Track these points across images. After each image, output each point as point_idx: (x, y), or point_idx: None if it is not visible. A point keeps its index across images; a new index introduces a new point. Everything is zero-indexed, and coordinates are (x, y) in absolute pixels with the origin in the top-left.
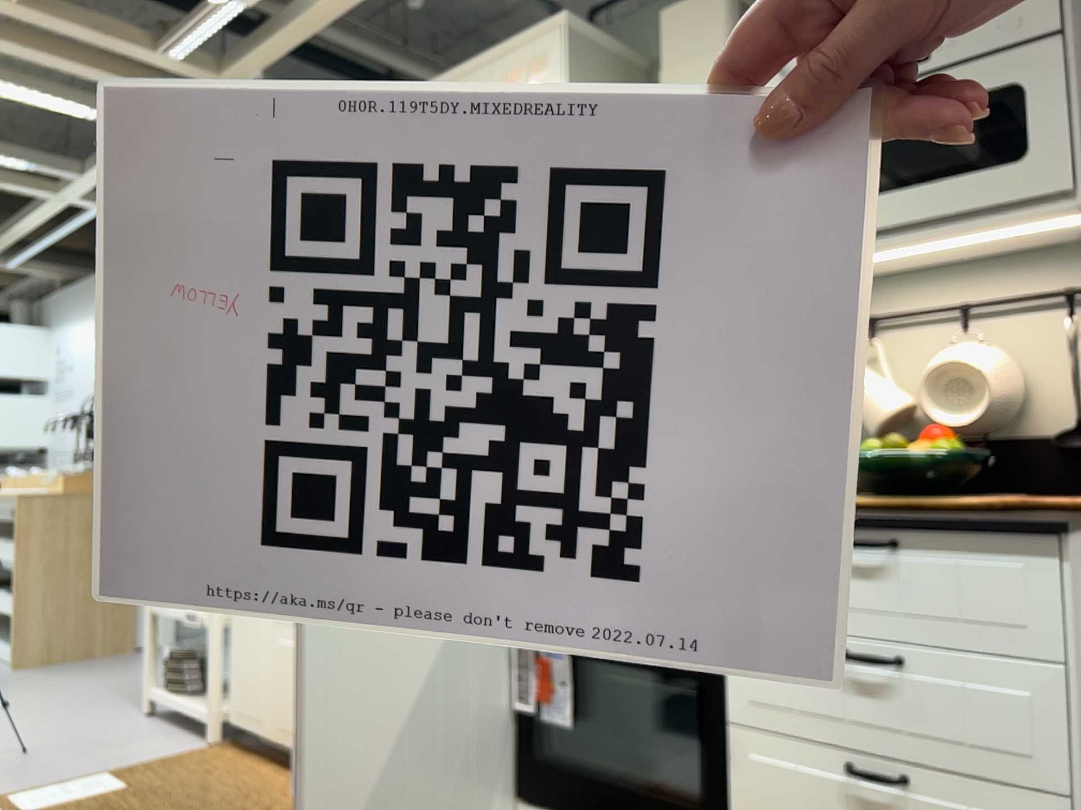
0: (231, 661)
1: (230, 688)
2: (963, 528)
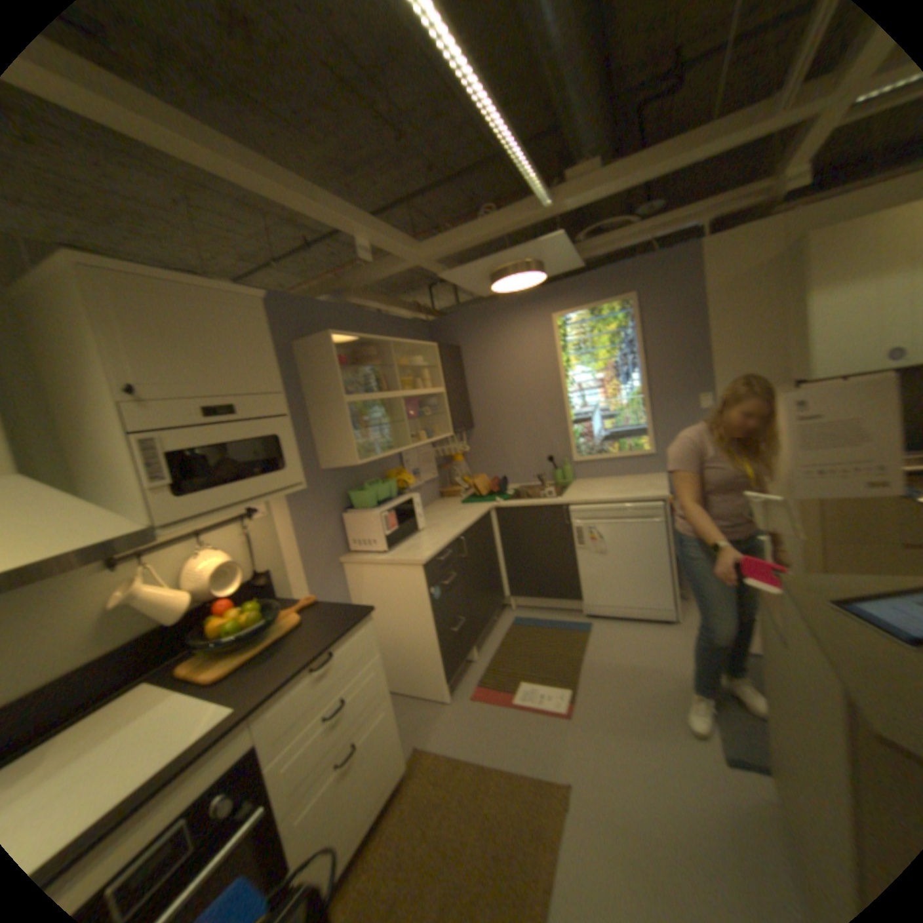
0: None
1: None
2: (351, 631)
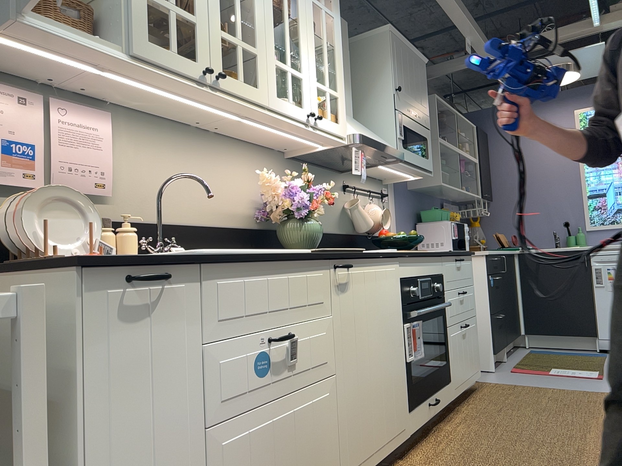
0: None
1: None
2: (469, 254)
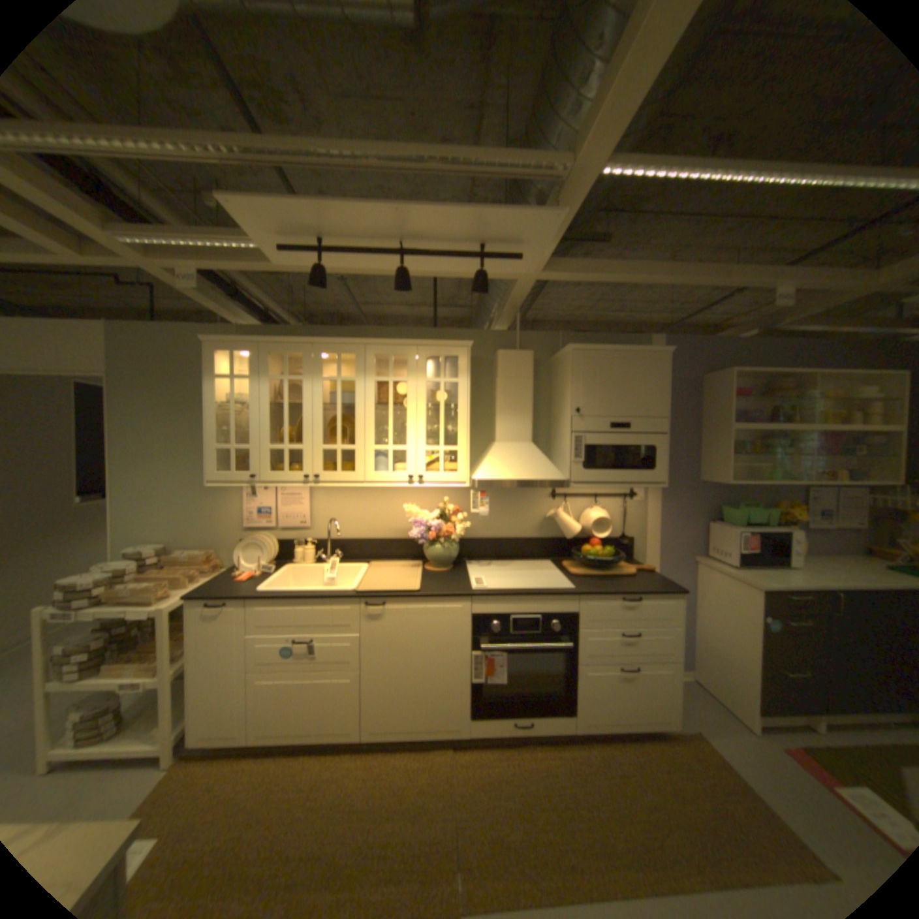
0: (187, 708)
1: (187, 727)
2: (663, 596)
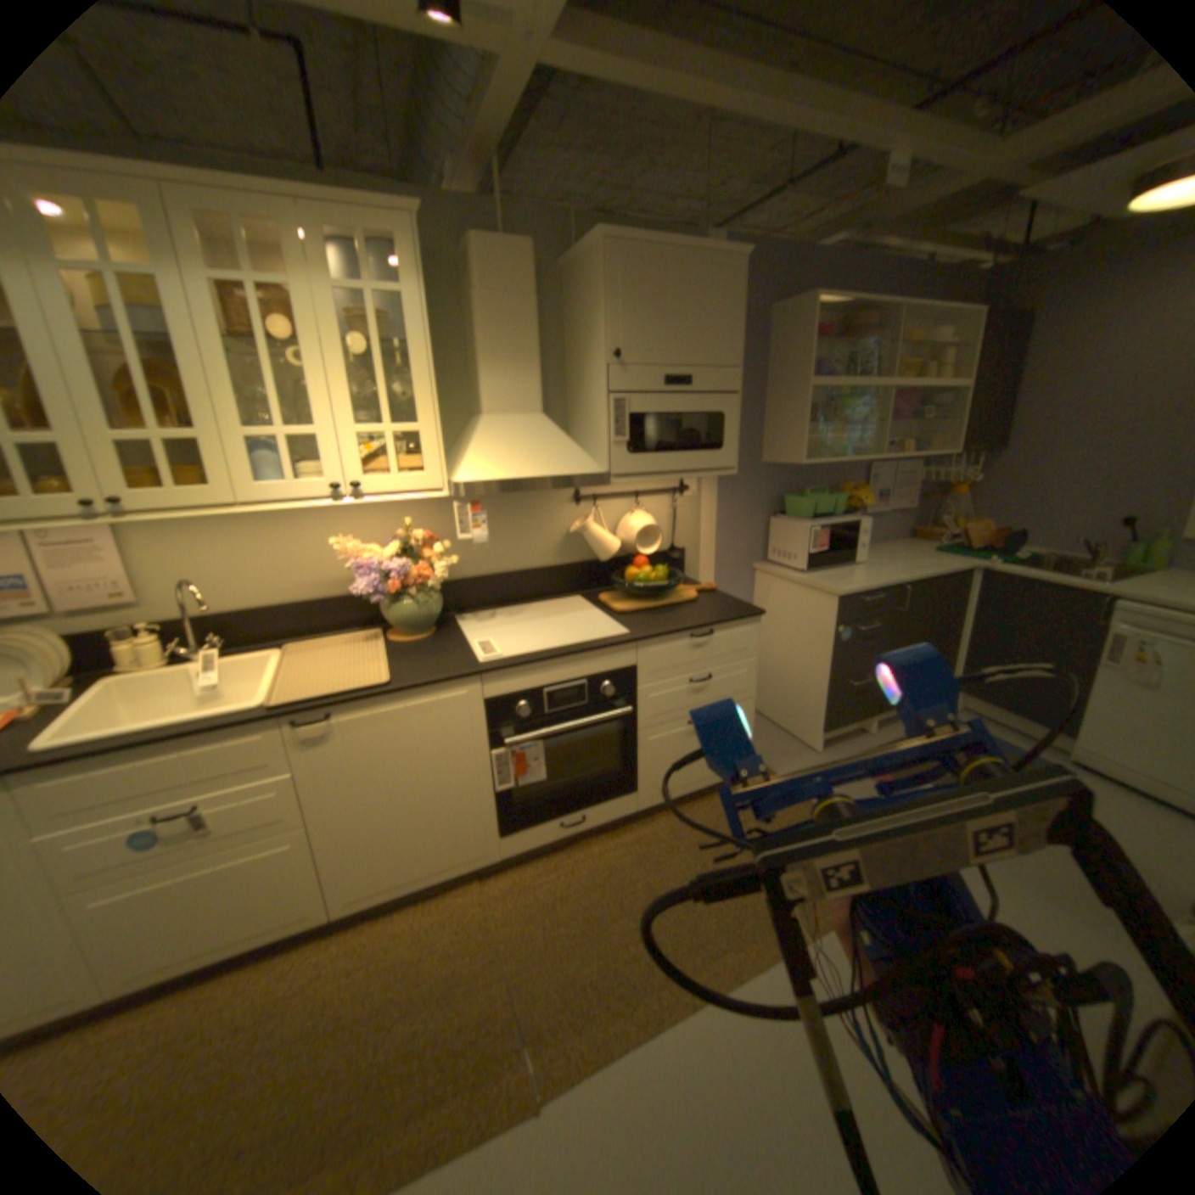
0: None
1: None
2: (736, 622)
